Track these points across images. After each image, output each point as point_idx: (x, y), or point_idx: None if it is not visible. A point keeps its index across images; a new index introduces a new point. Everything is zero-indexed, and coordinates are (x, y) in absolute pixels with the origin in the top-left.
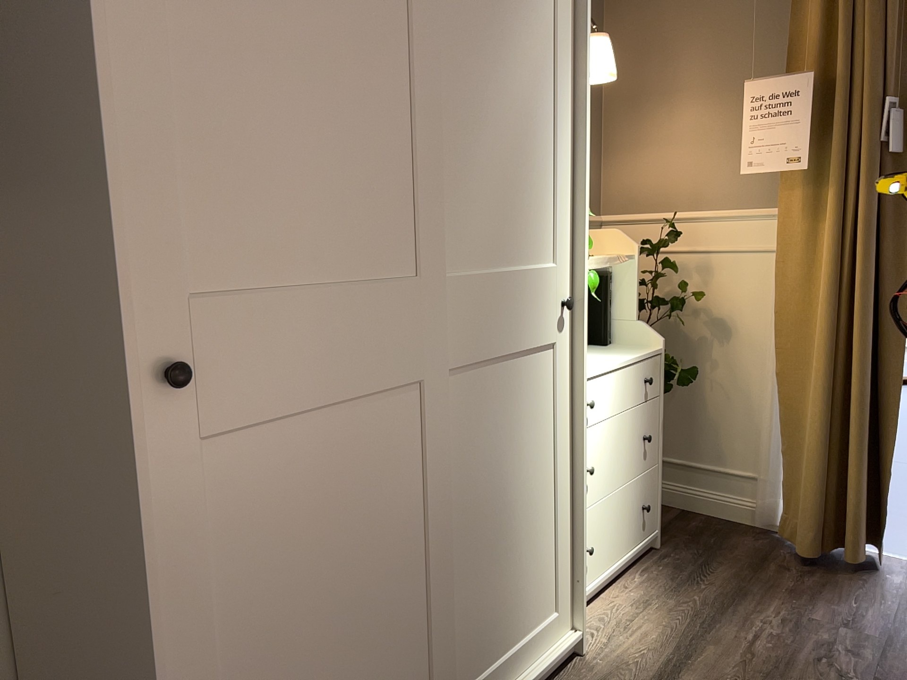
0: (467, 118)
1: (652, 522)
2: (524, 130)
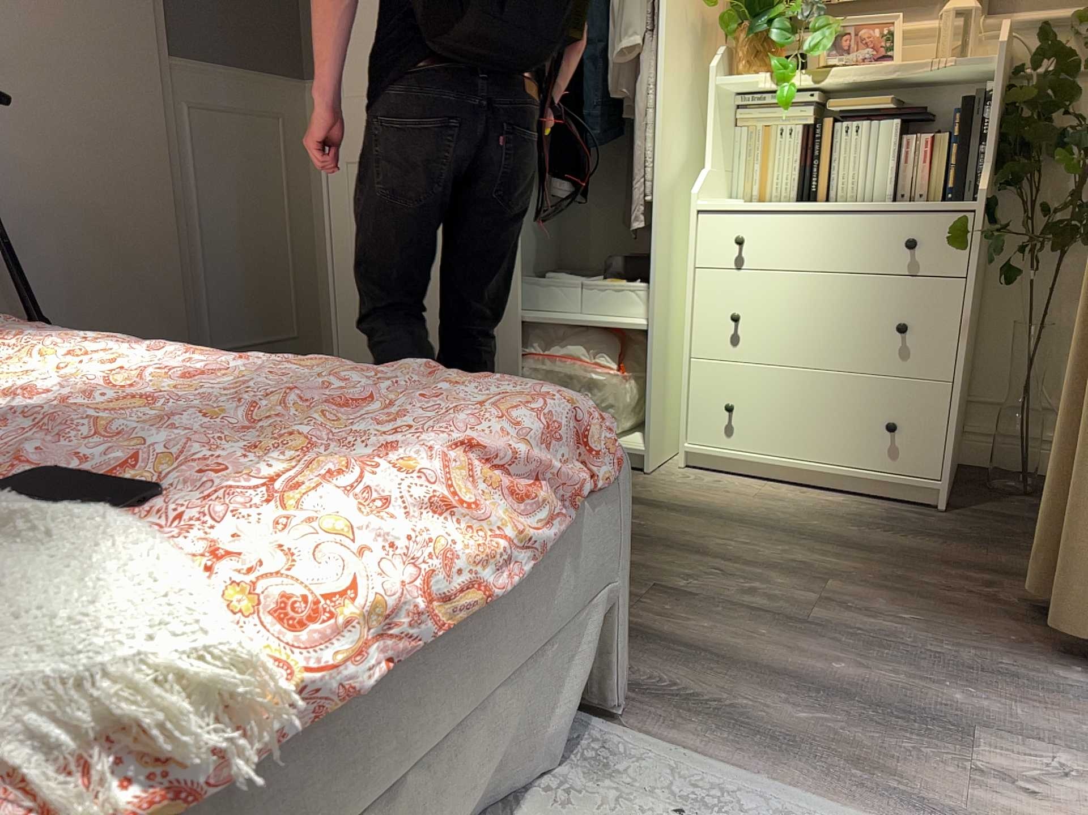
0: None
1: (920, 460)
2: None
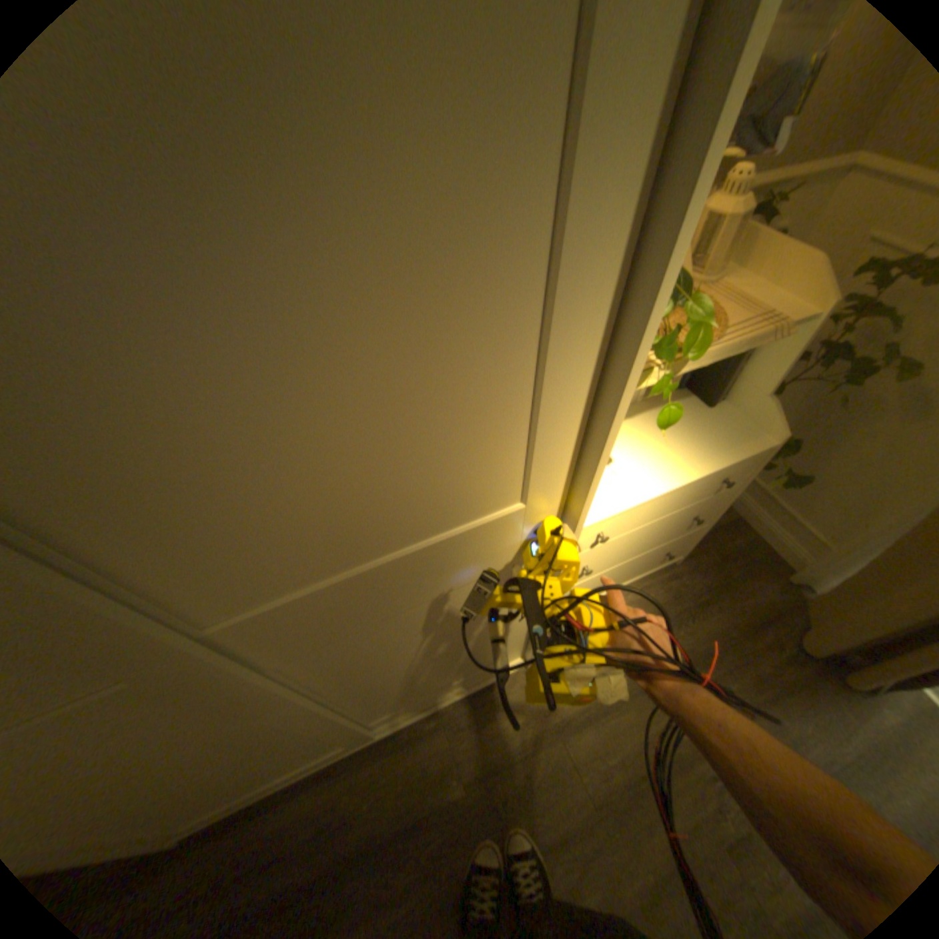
0: (121, 425)
1: (674, 556)
2: (402, 349)
